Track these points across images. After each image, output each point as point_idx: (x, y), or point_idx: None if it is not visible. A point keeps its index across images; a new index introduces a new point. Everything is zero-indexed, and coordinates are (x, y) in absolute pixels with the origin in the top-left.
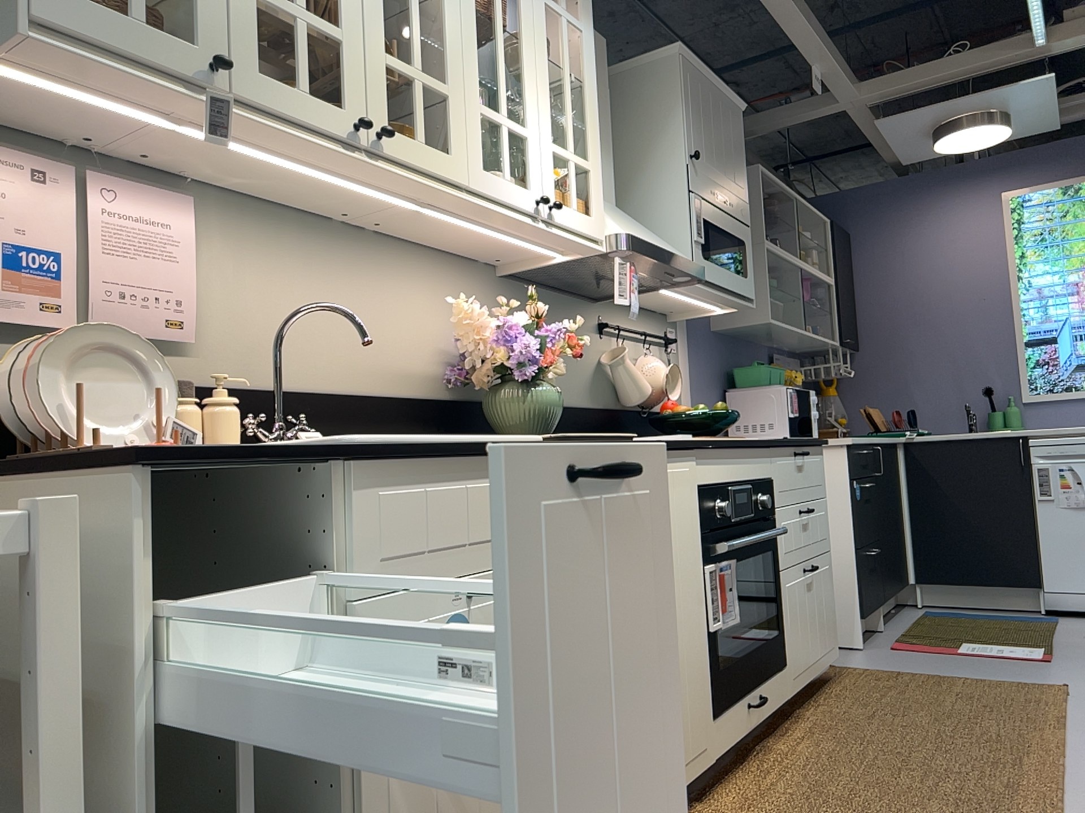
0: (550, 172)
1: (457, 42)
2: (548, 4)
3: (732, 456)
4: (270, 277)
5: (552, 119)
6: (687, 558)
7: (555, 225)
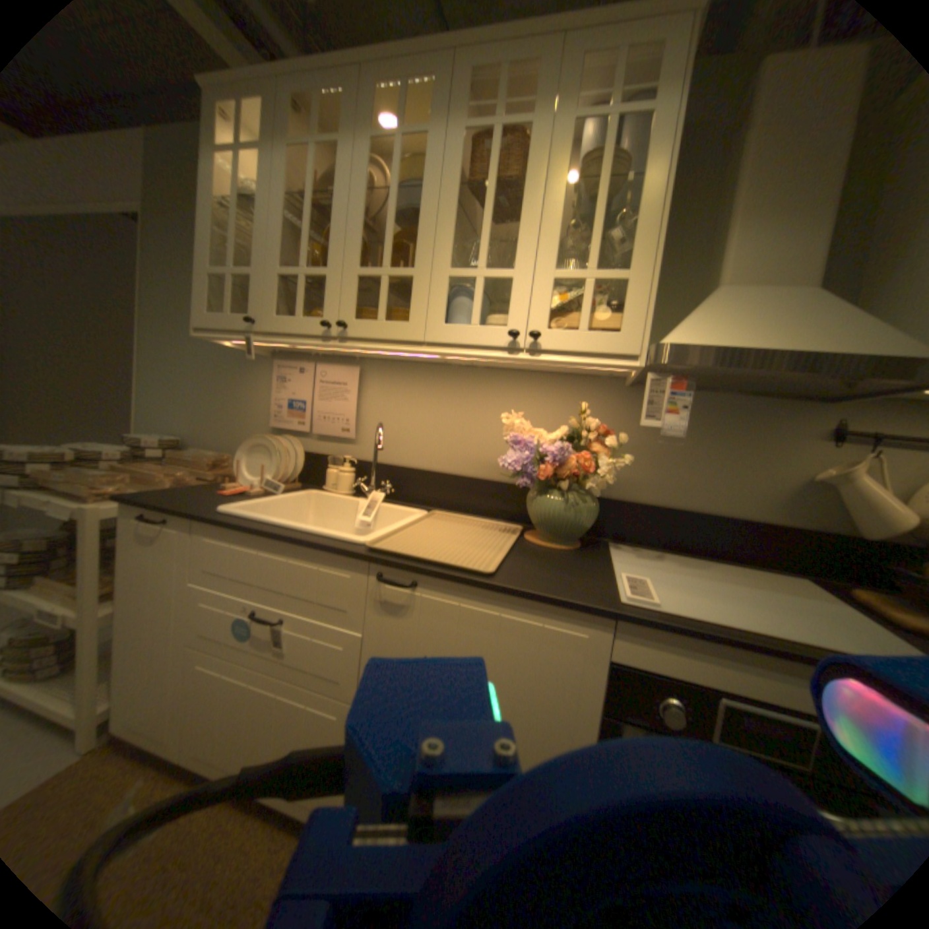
0: (545, 301)
1: (430, 226)
2: (581, 116)
3: (748, 660)
4: (403, 404)
5: (559, 245)
6: (551, 722)
7: (550, 352)
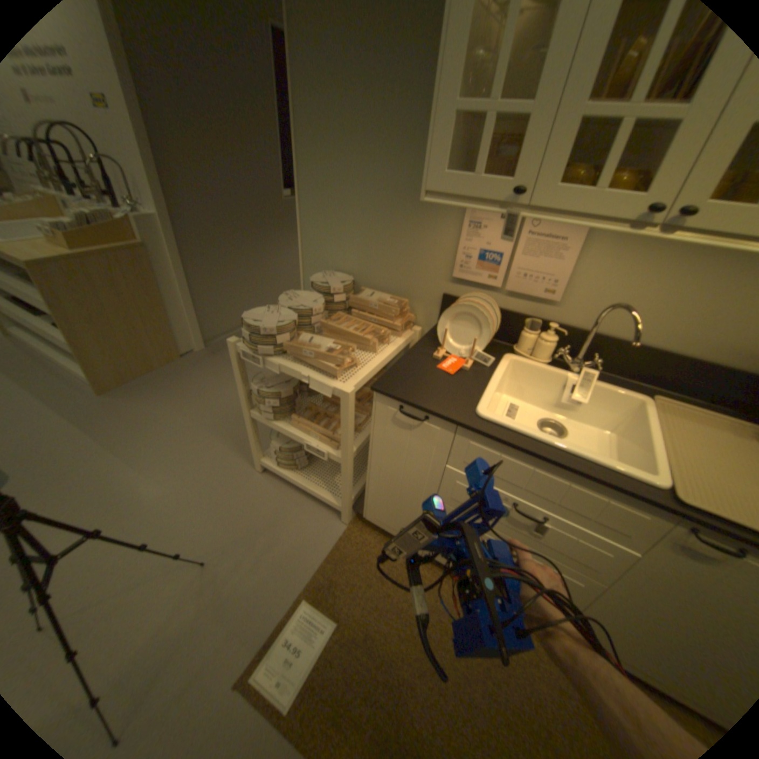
0: None
1: None
2: None
3: None
4: (641, 268)
5: None
6: None
7: None
